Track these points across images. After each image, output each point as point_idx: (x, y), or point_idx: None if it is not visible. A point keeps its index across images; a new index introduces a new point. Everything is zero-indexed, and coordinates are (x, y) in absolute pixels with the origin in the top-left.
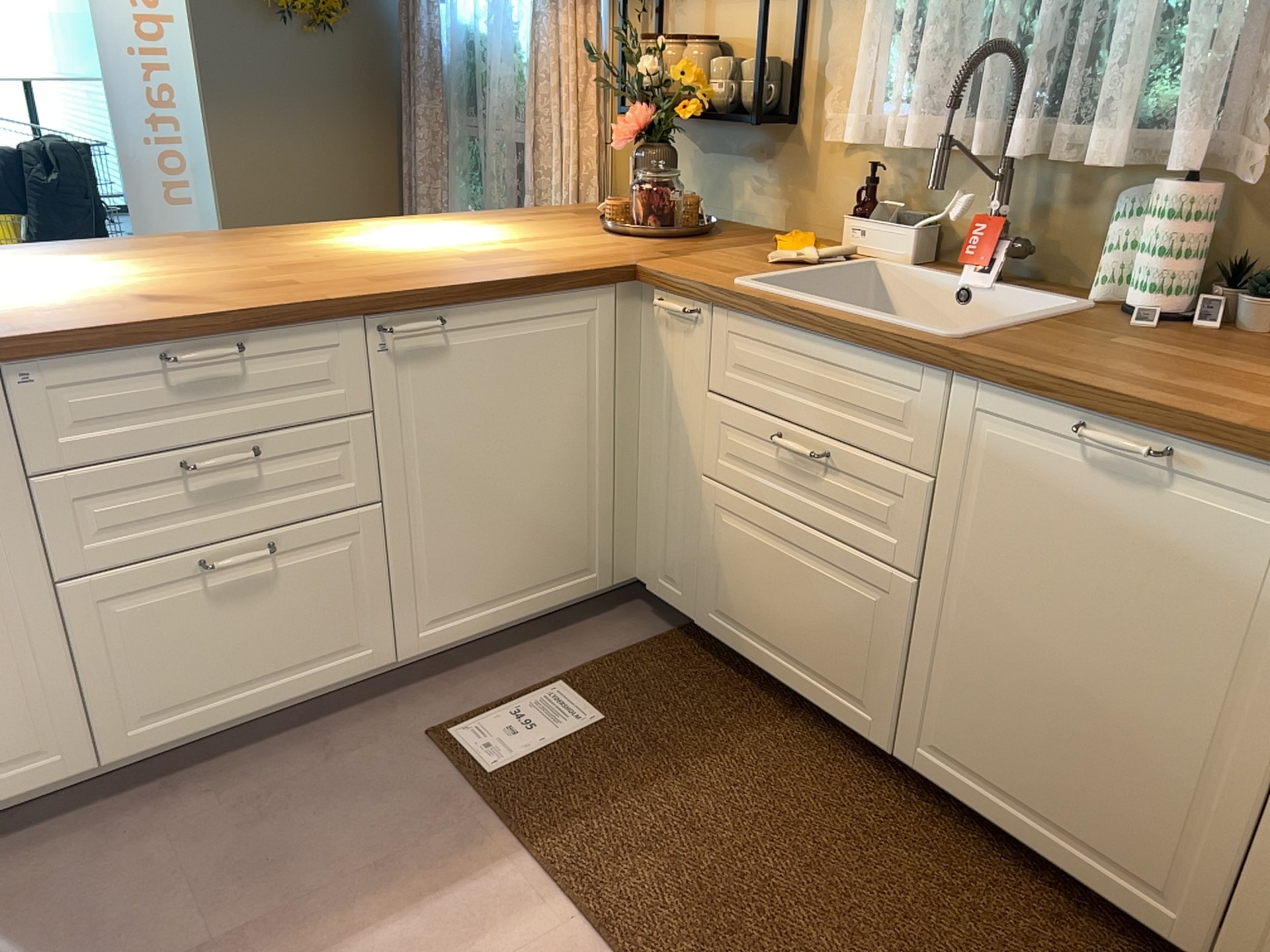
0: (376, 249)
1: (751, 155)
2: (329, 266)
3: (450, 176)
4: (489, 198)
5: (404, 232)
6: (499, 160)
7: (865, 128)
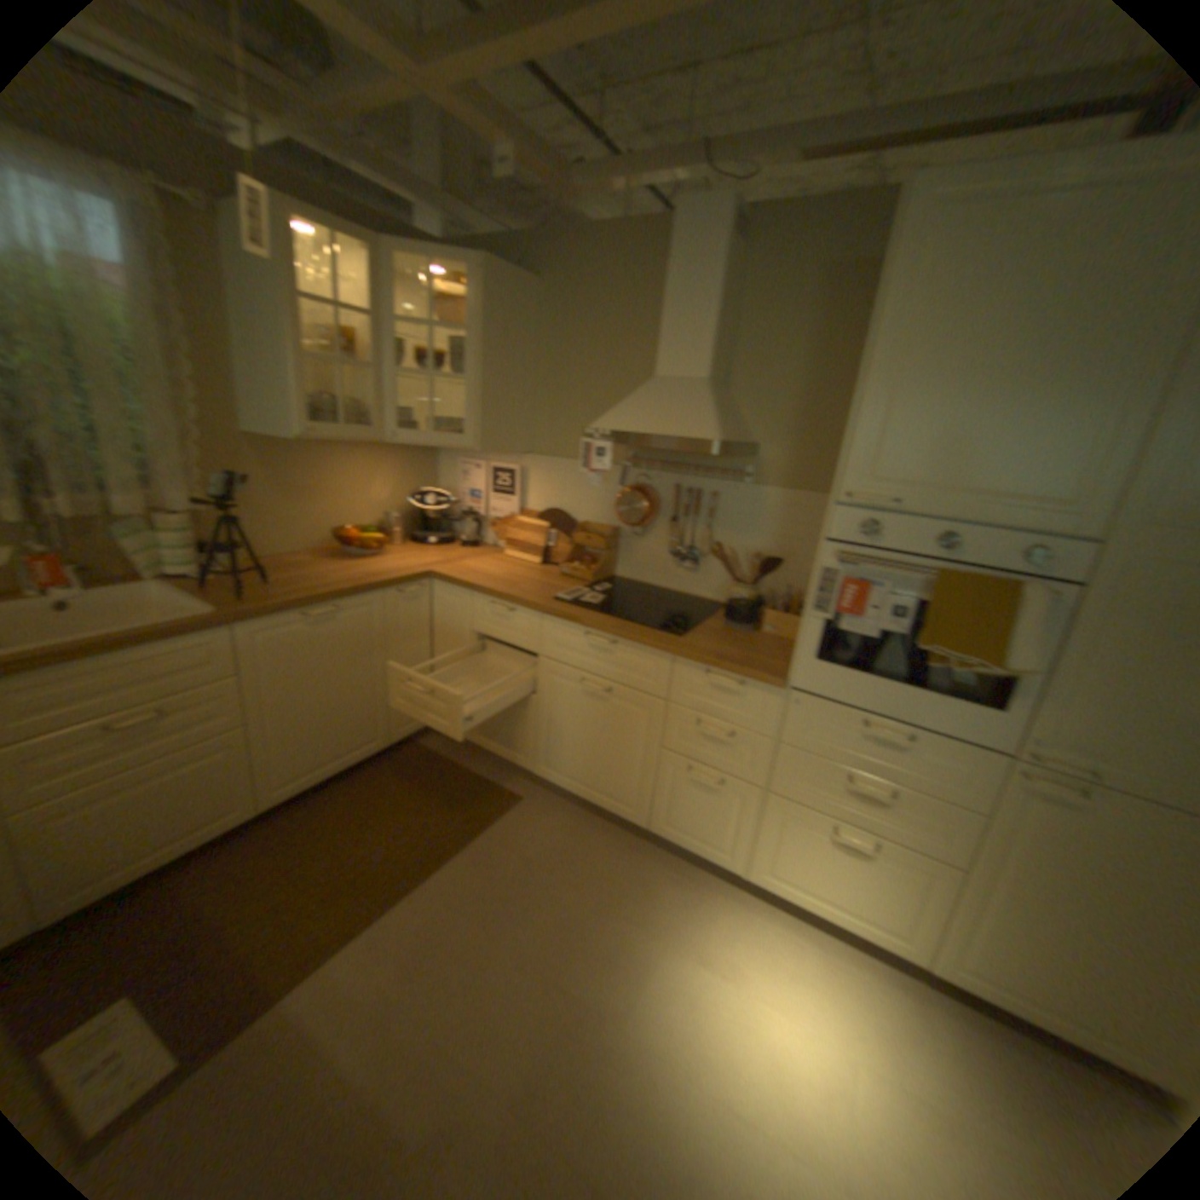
0: None
1: None
2: None
3: None
4: None
5: None
6: None
7: None
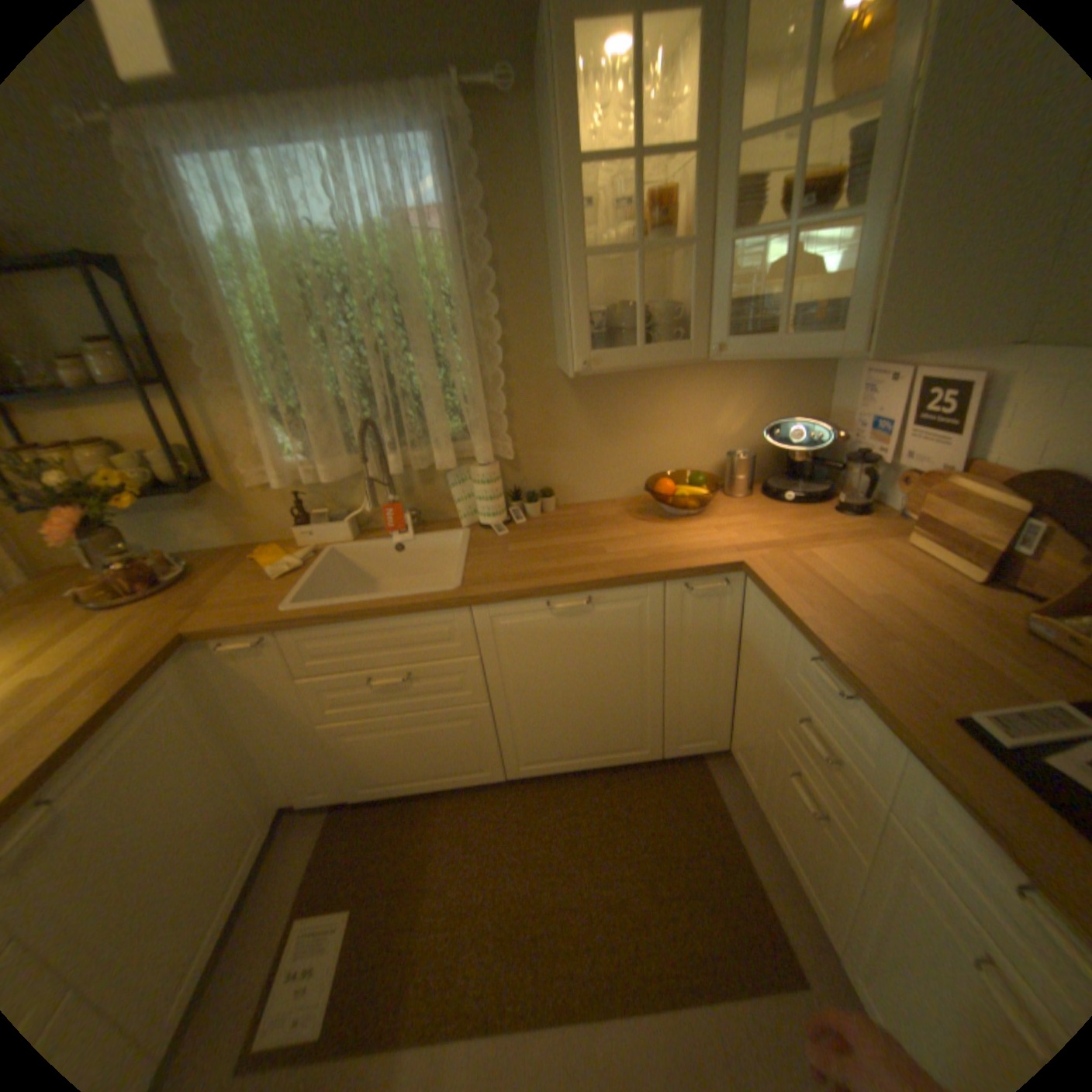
0: None
1: (181, 506)
2: None
3: None
4: None
5: None
6: None
7: (283, 475)
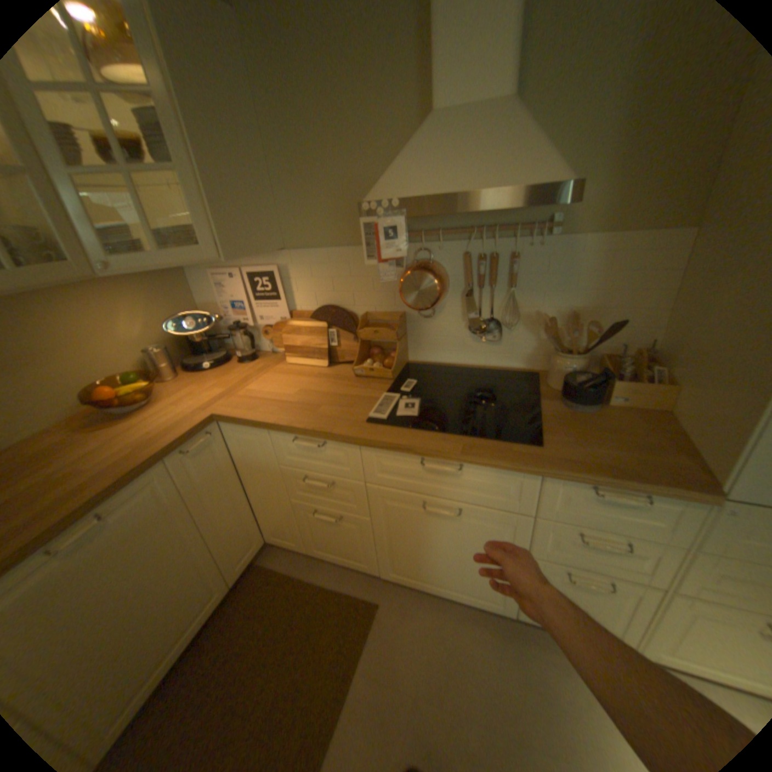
0: None
1: None
2: None
3: None
4: None
5: None
6: None
7: None
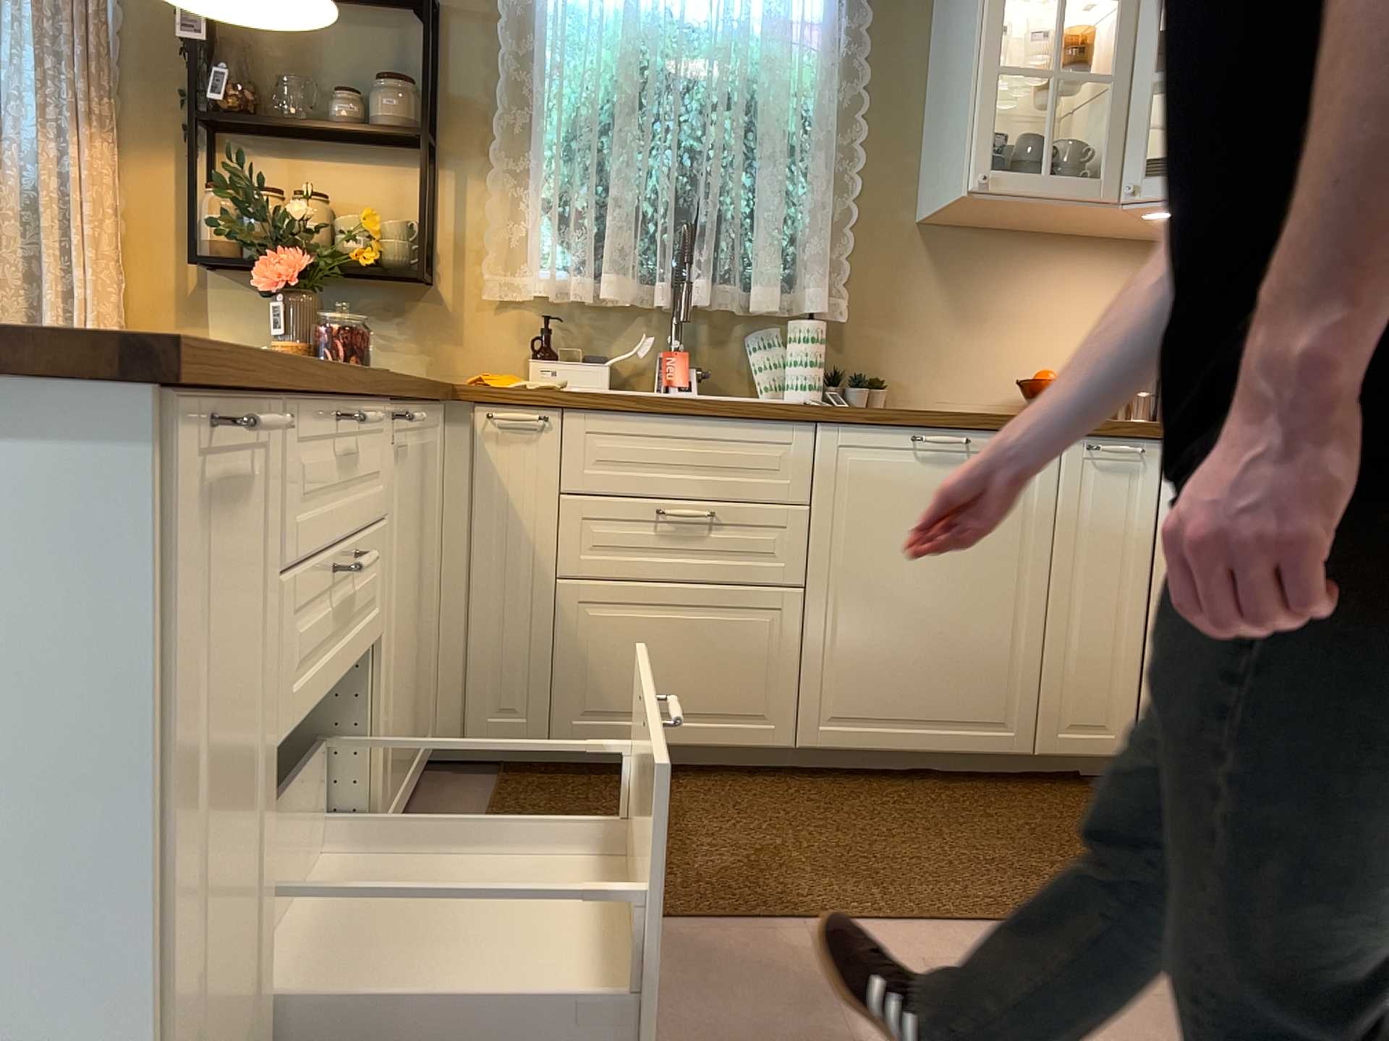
0: None
1: (377, 312)
2: None
3: None
4: None
5: None
6: None
7: (549, 282)
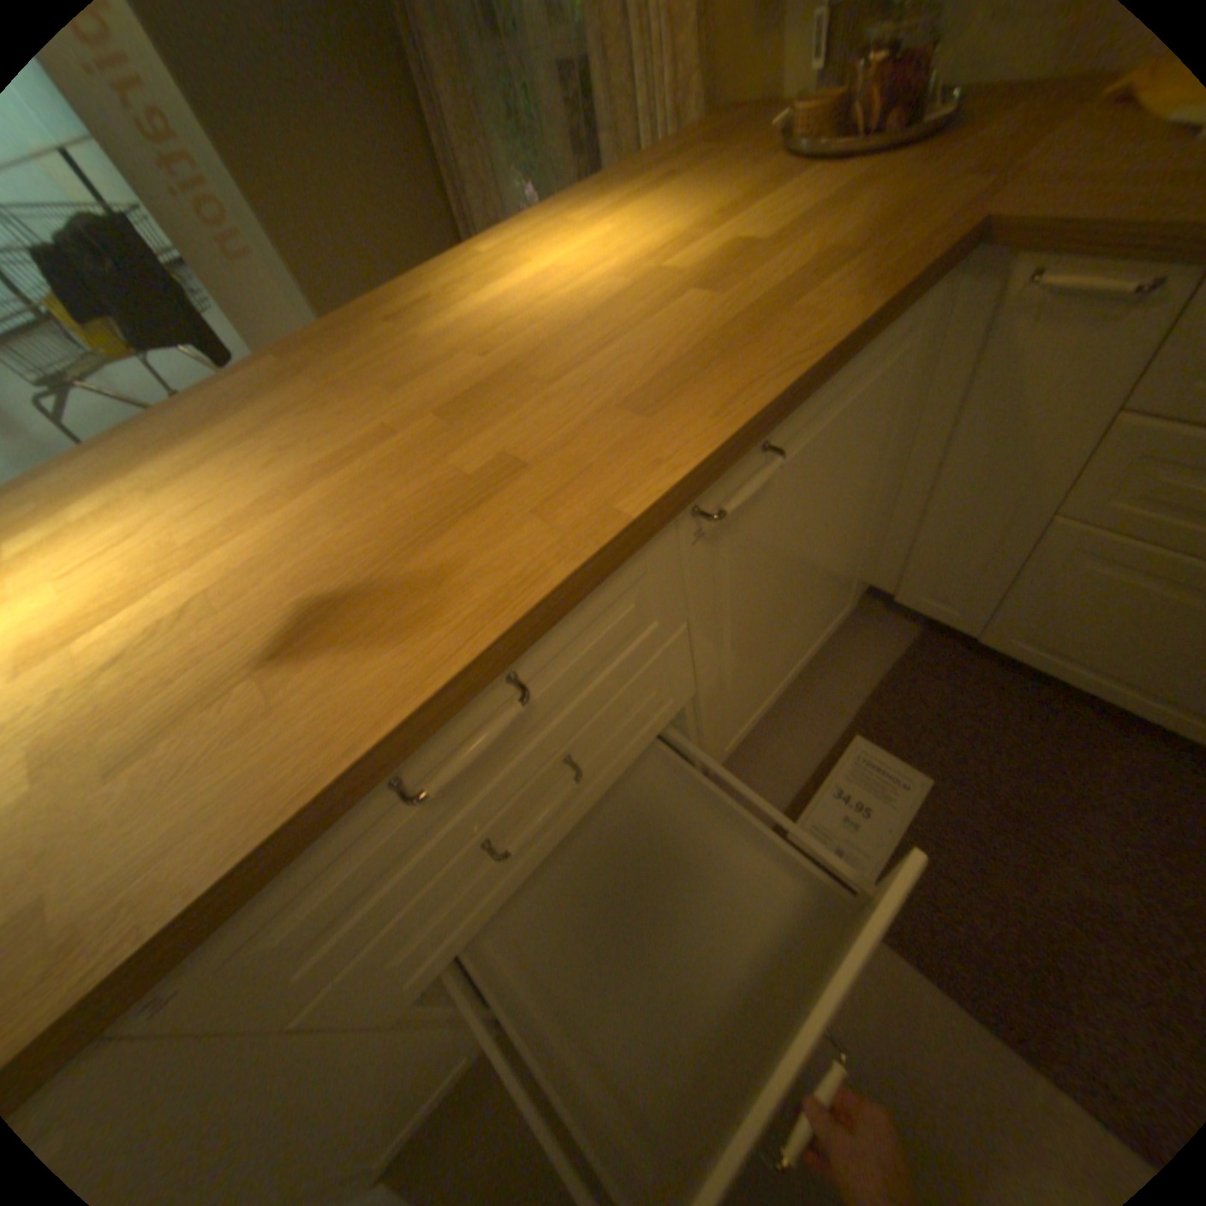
0: (546, 303)
1: None
2: (519, 377)
3: (484, 136)
4: (543, 152)
5: (543, 249)
6: (547, 92)
7: None
